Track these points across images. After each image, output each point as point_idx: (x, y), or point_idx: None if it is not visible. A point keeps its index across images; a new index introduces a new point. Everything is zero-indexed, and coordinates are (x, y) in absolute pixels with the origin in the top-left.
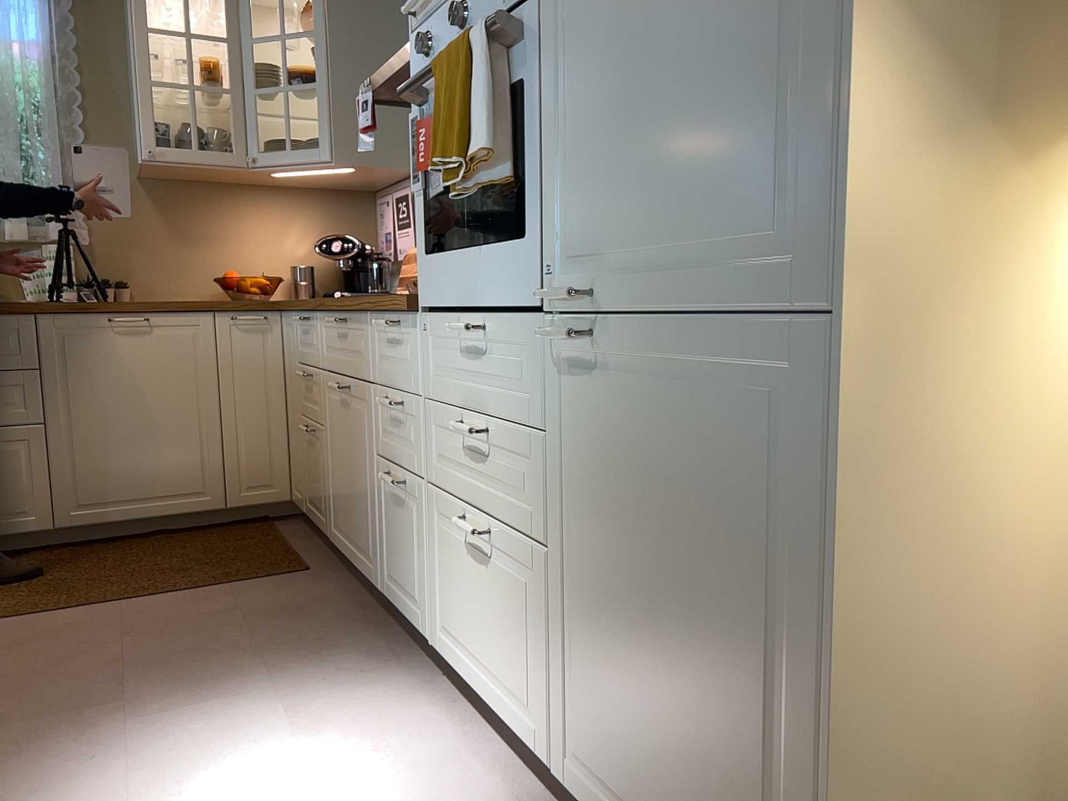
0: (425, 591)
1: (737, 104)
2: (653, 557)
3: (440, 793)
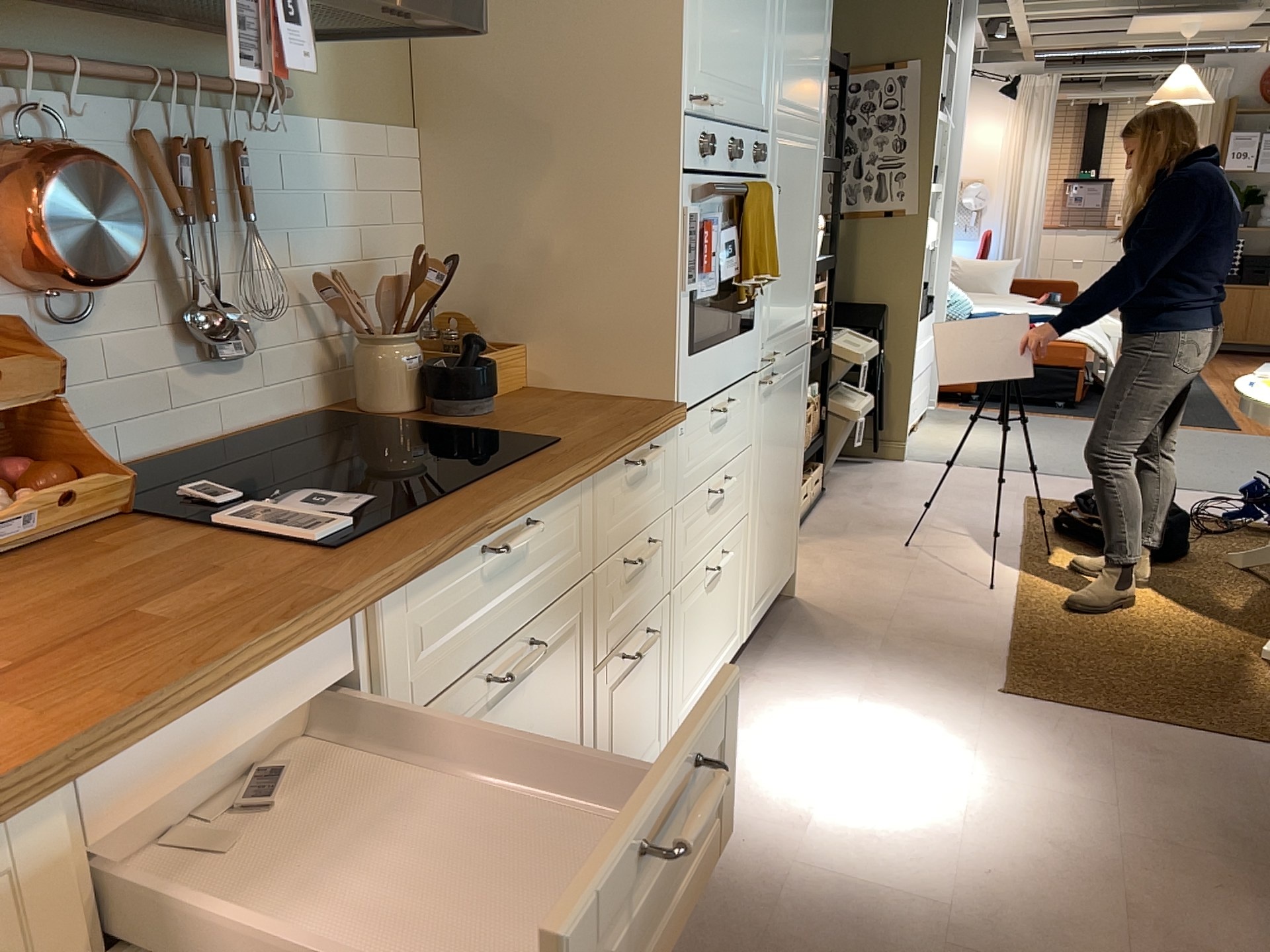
0: (661, 710)
1: (803, 272)
2: (779, 461)
3: (768, 717)
